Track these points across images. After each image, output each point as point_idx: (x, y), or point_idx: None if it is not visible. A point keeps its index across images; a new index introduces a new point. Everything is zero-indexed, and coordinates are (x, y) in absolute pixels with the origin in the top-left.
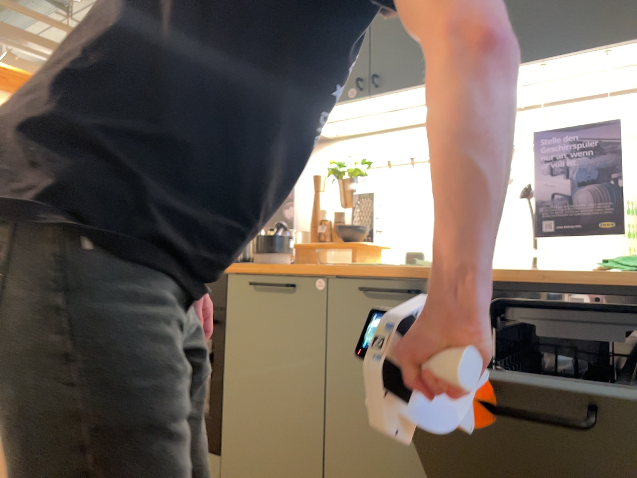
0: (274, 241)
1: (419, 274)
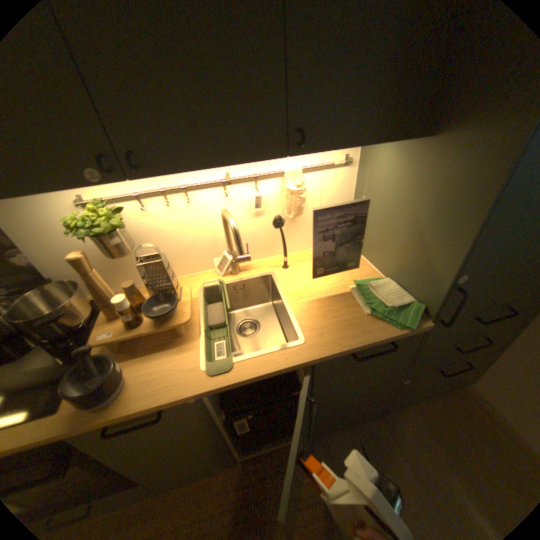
0: (99, 389)
1: (281, 371)
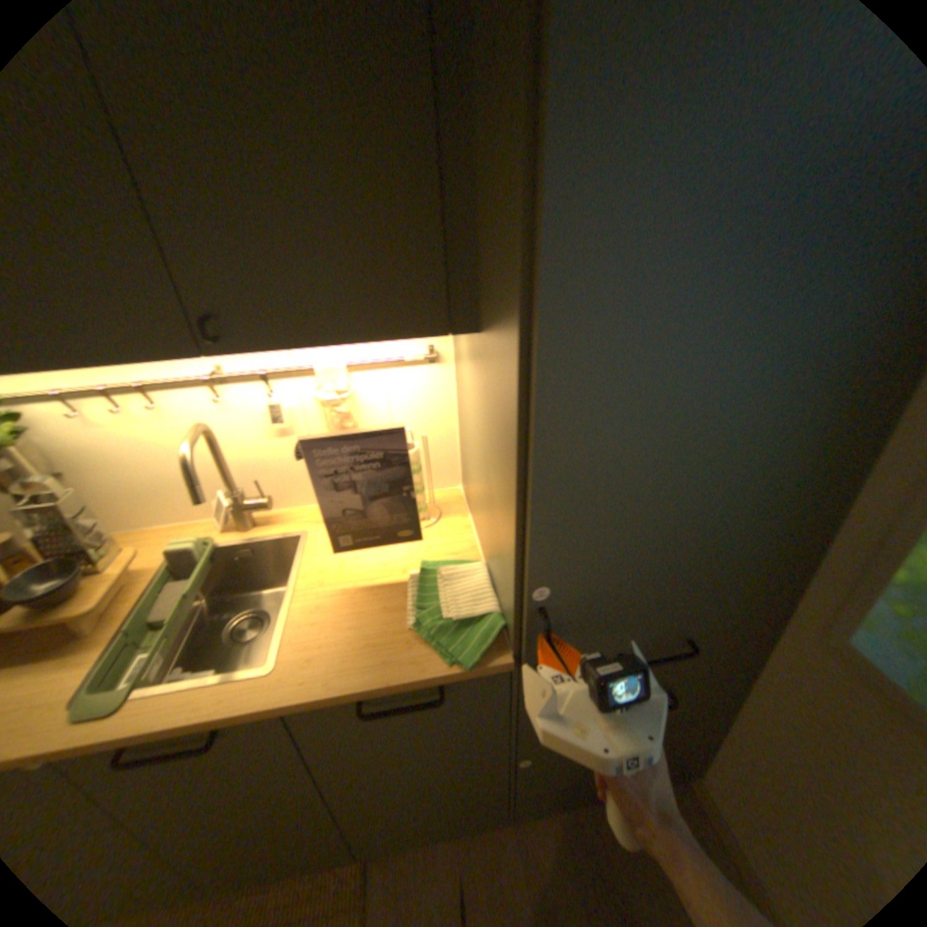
0: None
1: (200, 728)
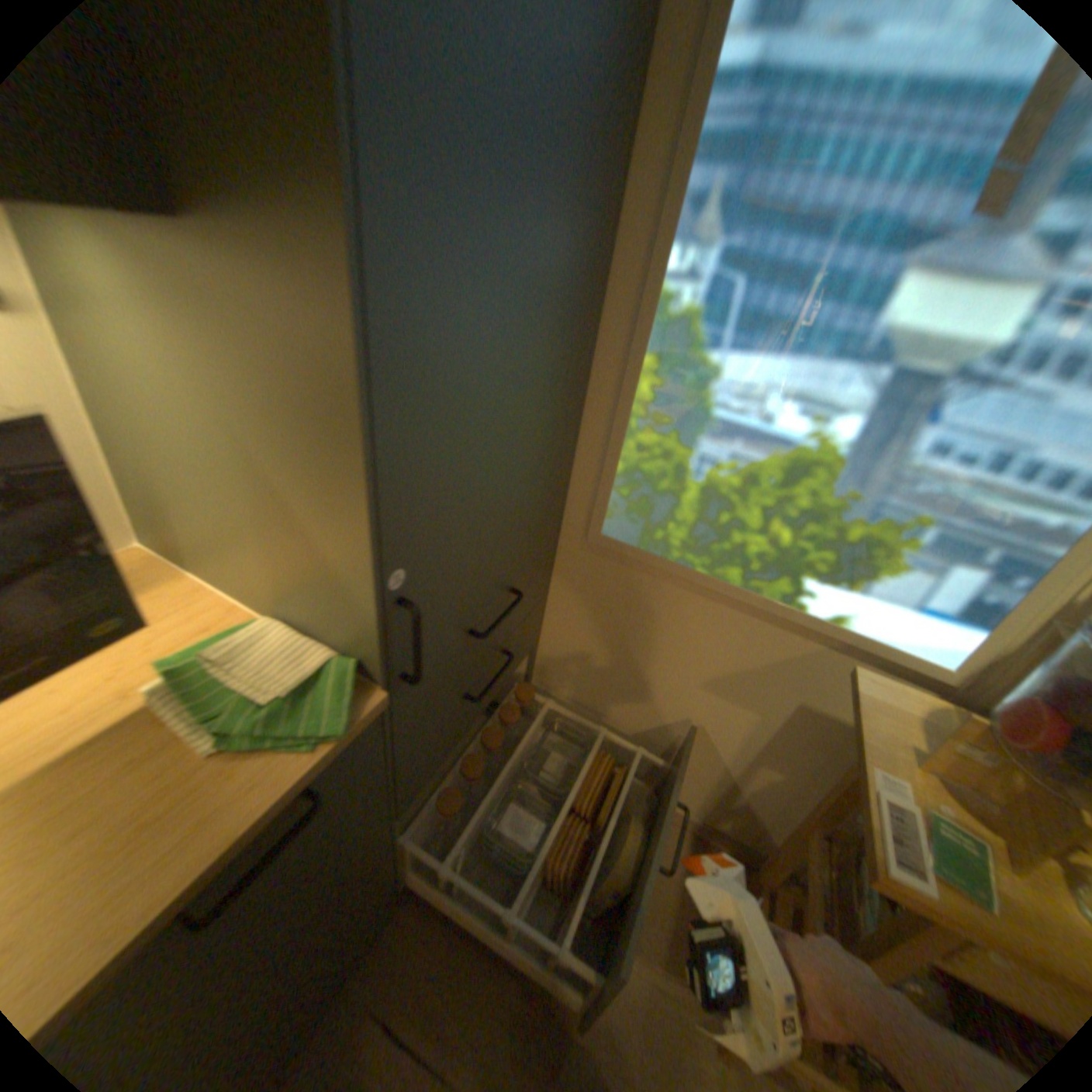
0: None
1: None
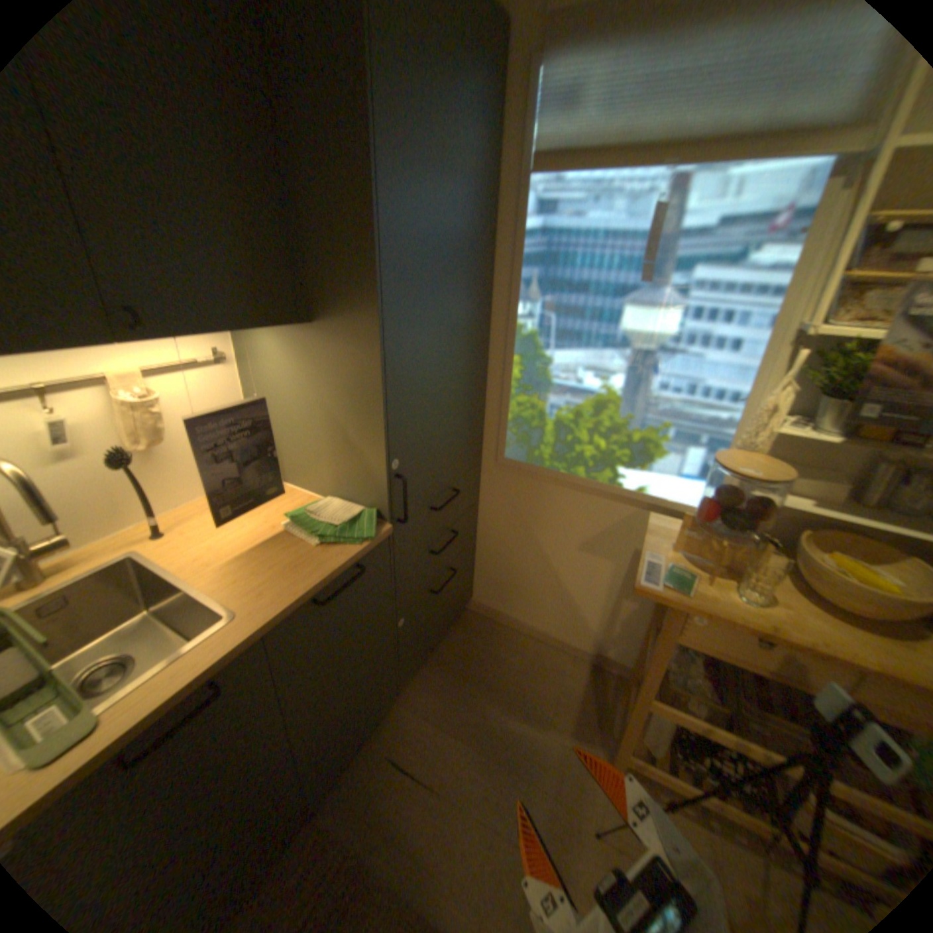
0: None
1: (209, 673)
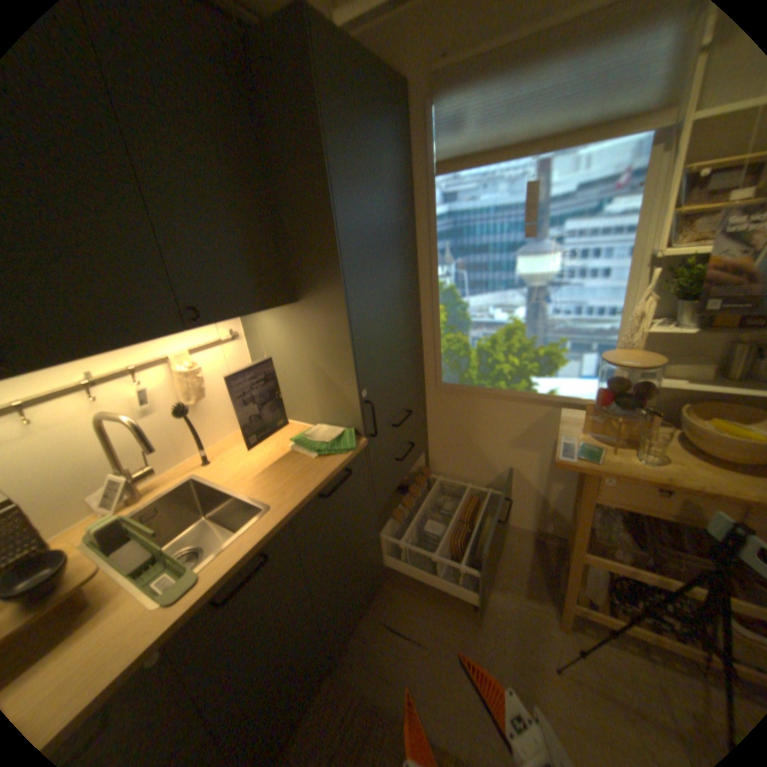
0: None
1: (258, 545)
